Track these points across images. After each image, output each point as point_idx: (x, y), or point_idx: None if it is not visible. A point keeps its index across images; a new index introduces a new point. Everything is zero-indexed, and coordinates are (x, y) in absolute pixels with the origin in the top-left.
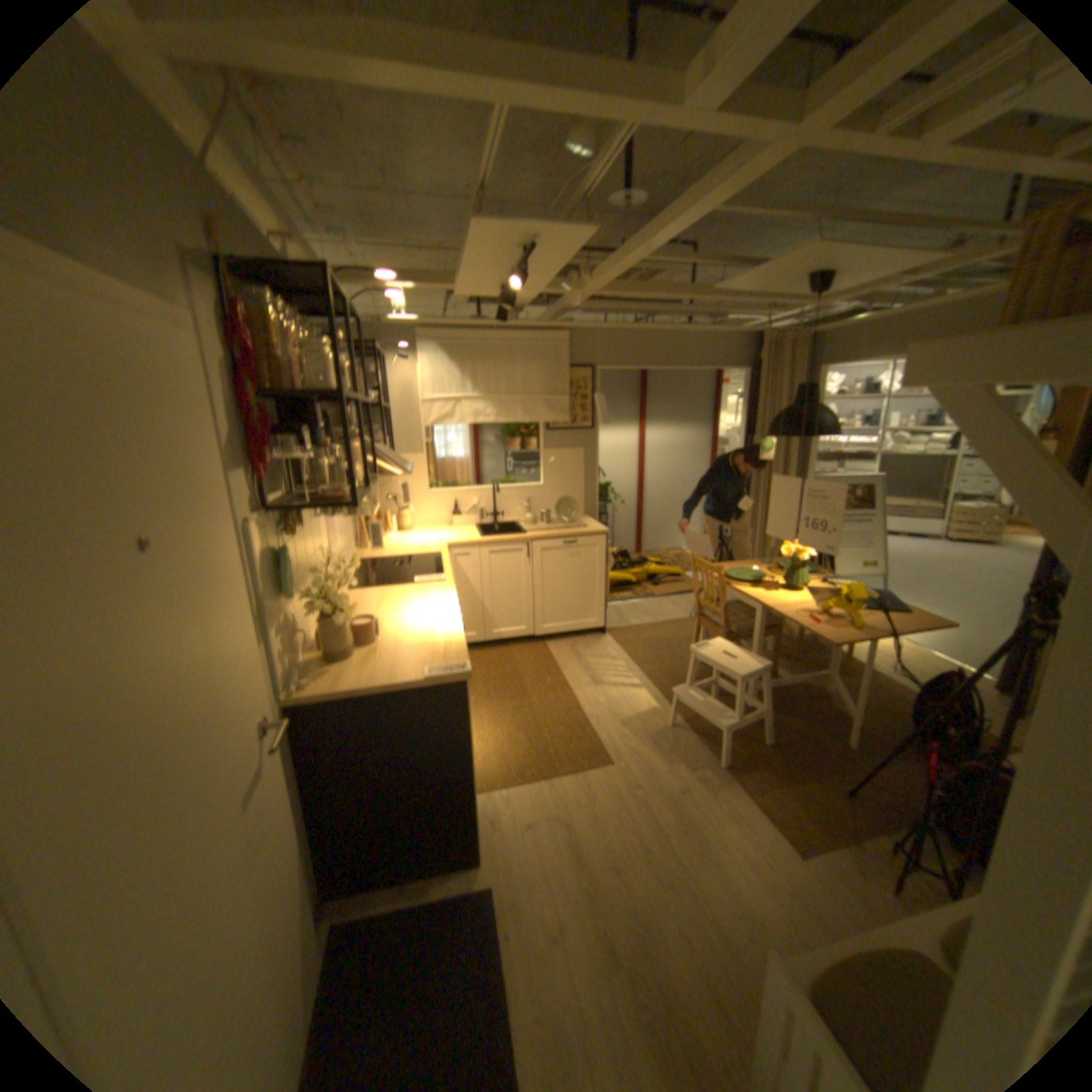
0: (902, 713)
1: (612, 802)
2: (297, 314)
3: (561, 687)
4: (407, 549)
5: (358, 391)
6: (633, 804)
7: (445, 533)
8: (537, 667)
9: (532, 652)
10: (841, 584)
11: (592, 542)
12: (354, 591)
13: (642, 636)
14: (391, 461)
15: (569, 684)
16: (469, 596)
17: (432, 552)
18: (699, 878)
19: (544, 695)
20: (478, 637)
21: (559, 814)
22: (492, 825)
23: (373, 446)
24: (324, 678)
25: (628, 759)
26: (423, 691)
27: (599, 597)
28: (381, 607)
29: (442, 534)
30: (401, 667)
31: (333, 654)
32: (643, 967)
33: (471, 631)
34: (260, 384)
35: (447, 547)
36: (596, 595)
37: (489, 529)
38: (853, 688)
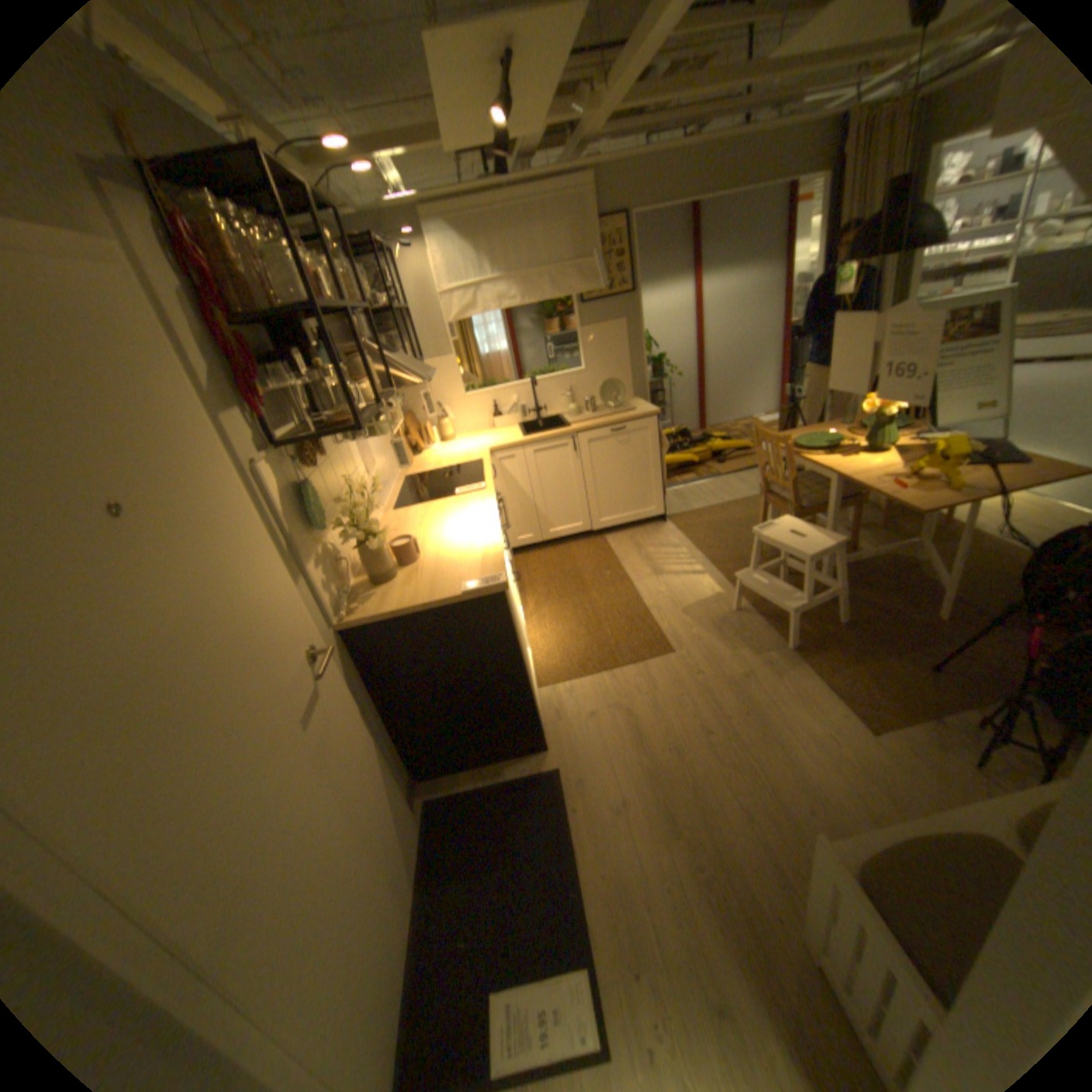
0: (1011, 576)
1: (673, 688)
2: (256, 216)
3: (621, 580)
4: (450, 460)
5: (352, 295)
6: (694, 689)
7: (487, 436)
8: (596, 562)
9: (591, 548)
10: (940, 436)
11: (644, 425)
12: (399, 510)
13: (706, 519)
14: (407, 370)
15: (628, 576)
16: (520, 498)
17: (474, 459)
18: (760, 755)
19: (604, 589)
20: (535, 538)
21: (620, 701)
22: (557, 714)
23: (383, 357)
24: (371, 600)
25: (690, 646)
26: (464, 605)
27: (657, 484)
28: (424, 523)
29: (485, 438)
30: (441, 583)
31: (379, 576)
32: (701, 834)
33: (528, 533)
34: (231, 309)
35: (489, 452)
36: (654, 481)
37: (533, 426)
38: (951, 553)
